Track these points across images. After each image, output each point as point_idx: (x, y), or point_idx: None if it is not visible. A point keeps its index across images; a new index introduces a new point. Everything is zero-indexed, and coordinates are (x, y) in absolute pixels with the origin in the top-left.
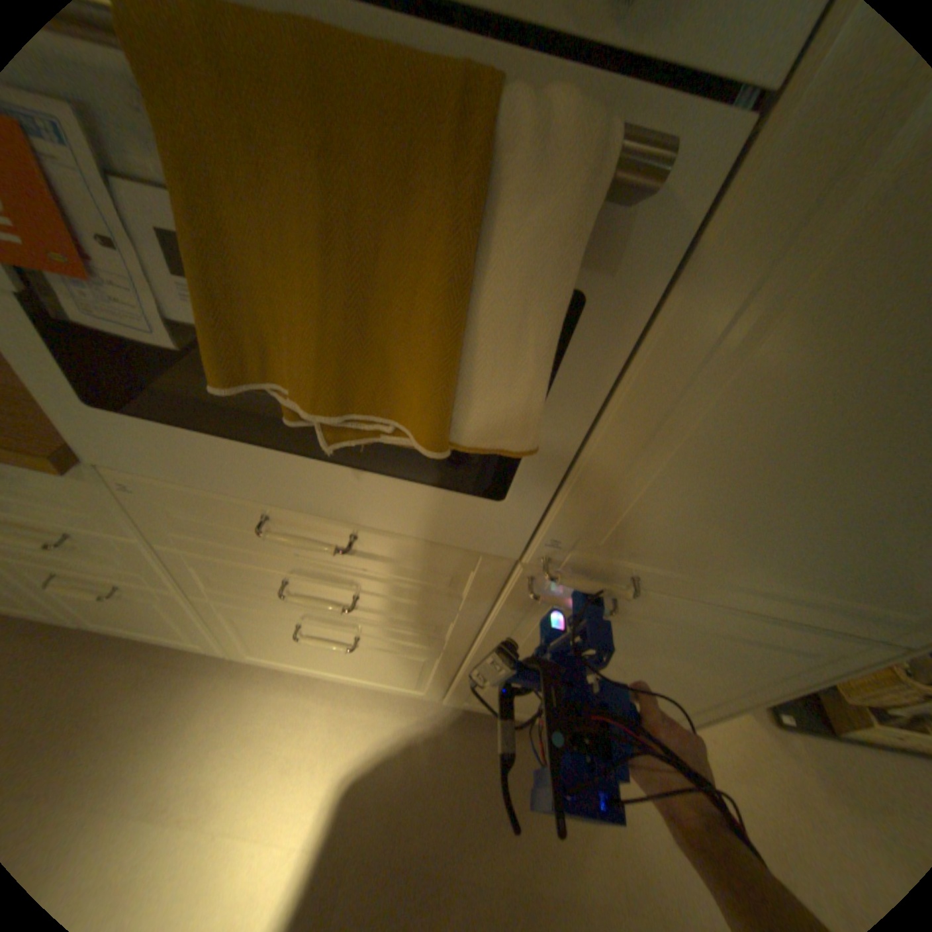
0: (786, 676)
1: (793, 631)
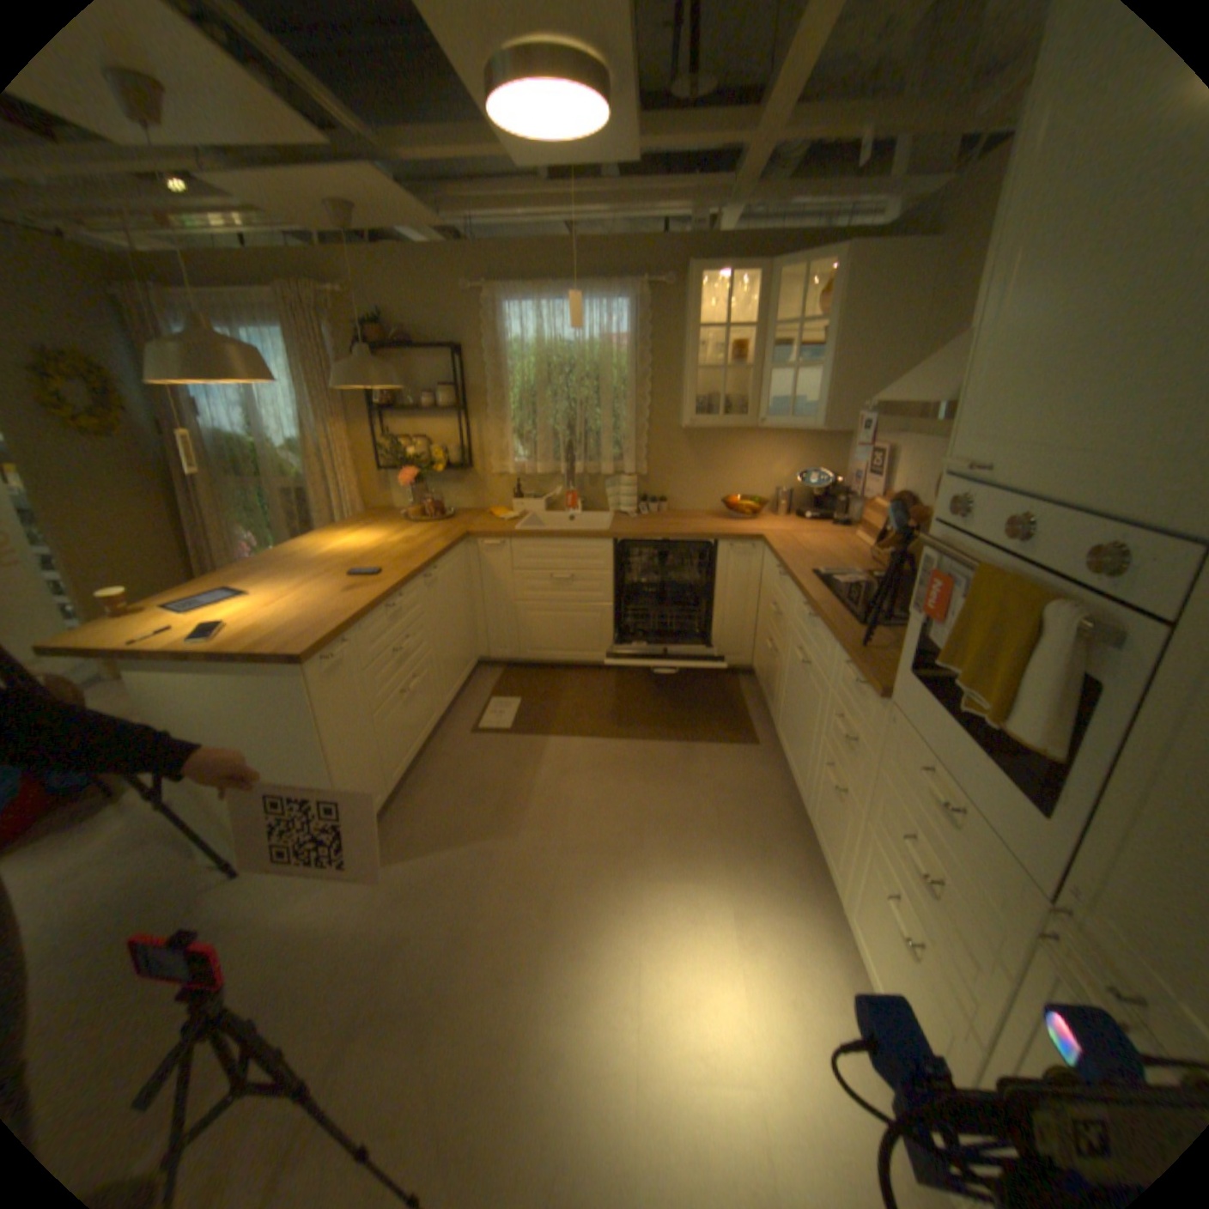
0: None
1: None
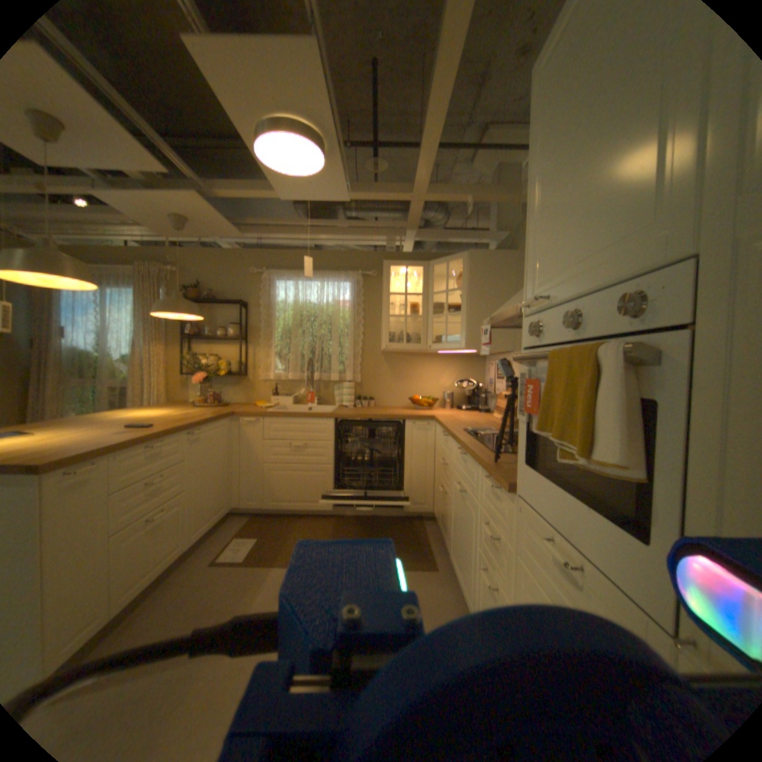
0: None
1: None
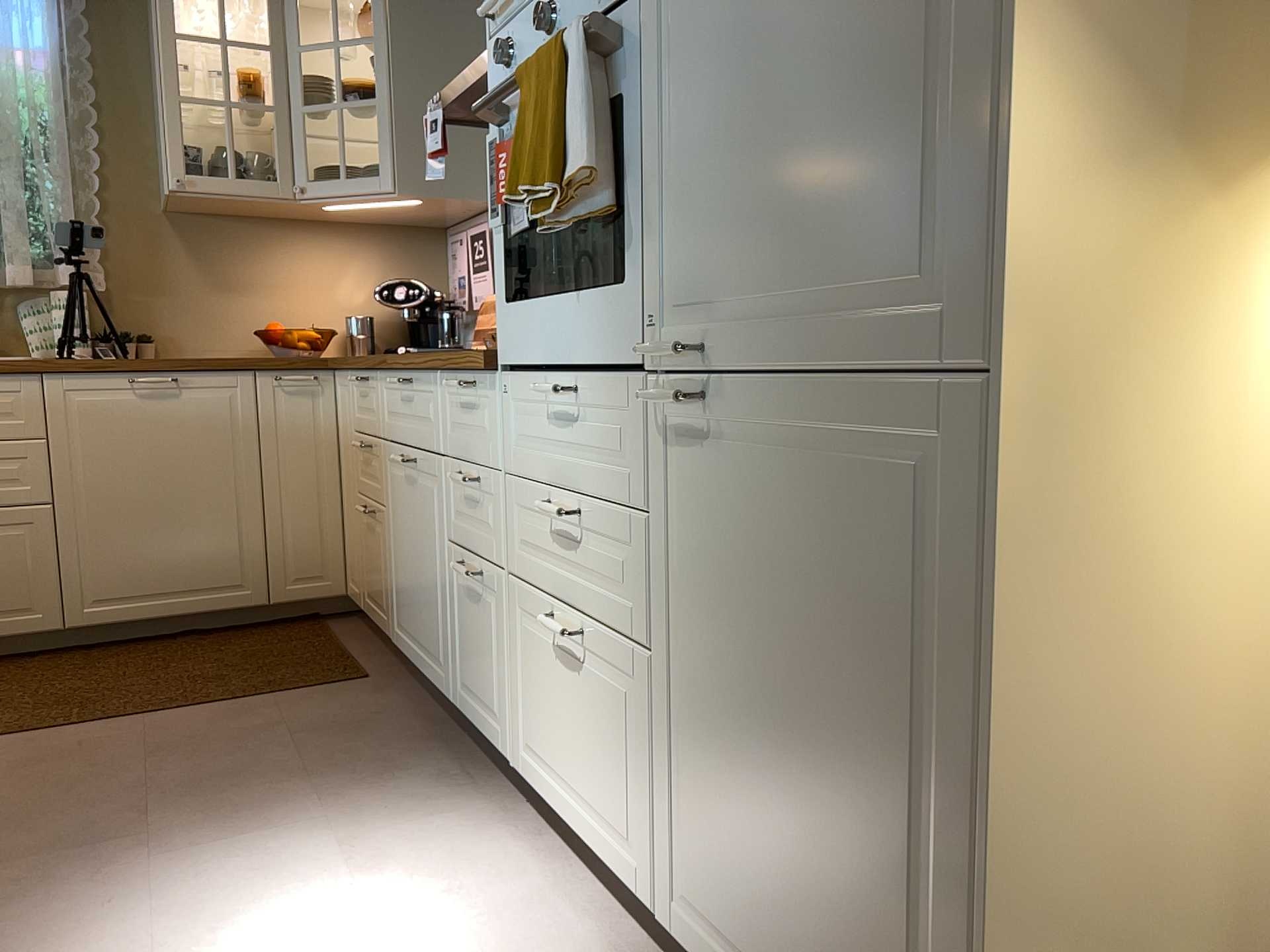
0: (957, 578)
1: (872, 398)
